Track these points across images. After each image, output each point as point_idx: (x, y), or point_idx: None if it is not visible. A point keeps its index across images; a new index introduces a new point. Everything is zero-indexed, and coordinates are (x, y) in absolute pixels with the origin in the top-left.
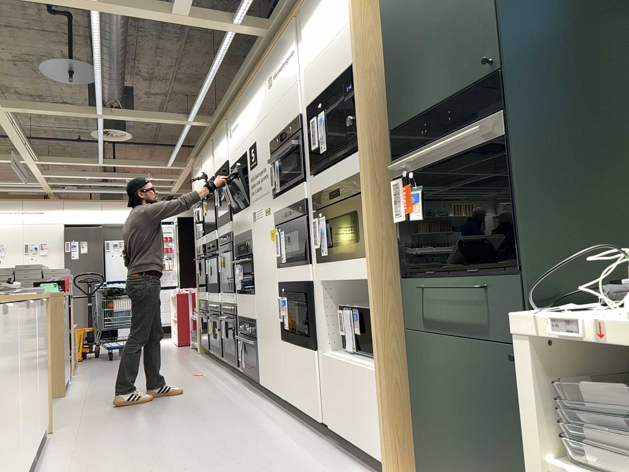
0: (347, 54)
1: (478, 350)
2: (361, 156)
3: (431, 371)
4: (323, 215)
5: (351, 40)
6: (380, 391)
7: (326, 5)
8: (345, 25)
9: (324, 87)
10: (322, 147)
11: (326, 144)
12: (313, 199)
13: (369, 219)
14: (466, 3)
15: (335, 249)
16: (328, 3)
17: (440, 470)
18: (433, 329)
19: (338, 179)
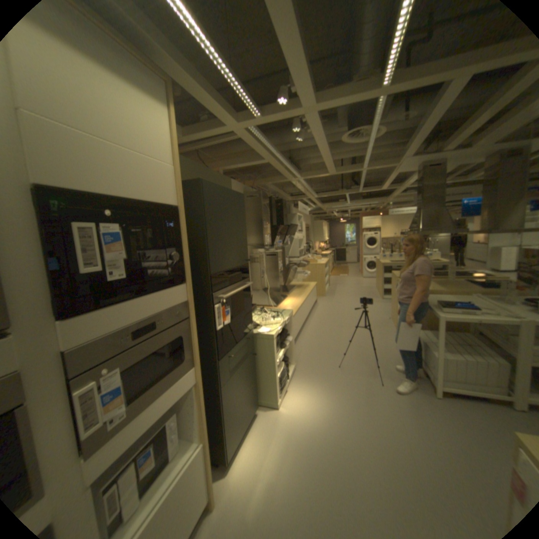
0: (166, 190)
1: (243, 365)
2: (182, 288)
3: (230, 395)
4: (109, 369)
5: (171, 181)
6: (200, 460)
7: (122, 90)
8: (162, 158)
9: (115, 191)
10: (110, 271)
11: (124, 269)
12: (67, 357)
13: (193, 338)
14: (240, 232)
15: (140, 397)
16: (128, 94)
17: (233, 438)
18: (231, 374)
19: (148, 312)
